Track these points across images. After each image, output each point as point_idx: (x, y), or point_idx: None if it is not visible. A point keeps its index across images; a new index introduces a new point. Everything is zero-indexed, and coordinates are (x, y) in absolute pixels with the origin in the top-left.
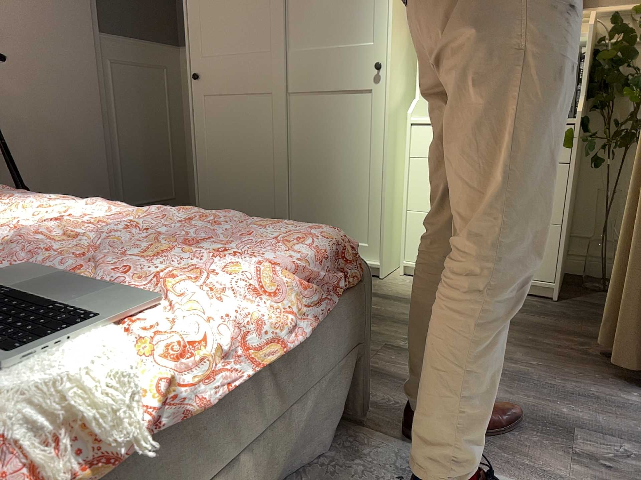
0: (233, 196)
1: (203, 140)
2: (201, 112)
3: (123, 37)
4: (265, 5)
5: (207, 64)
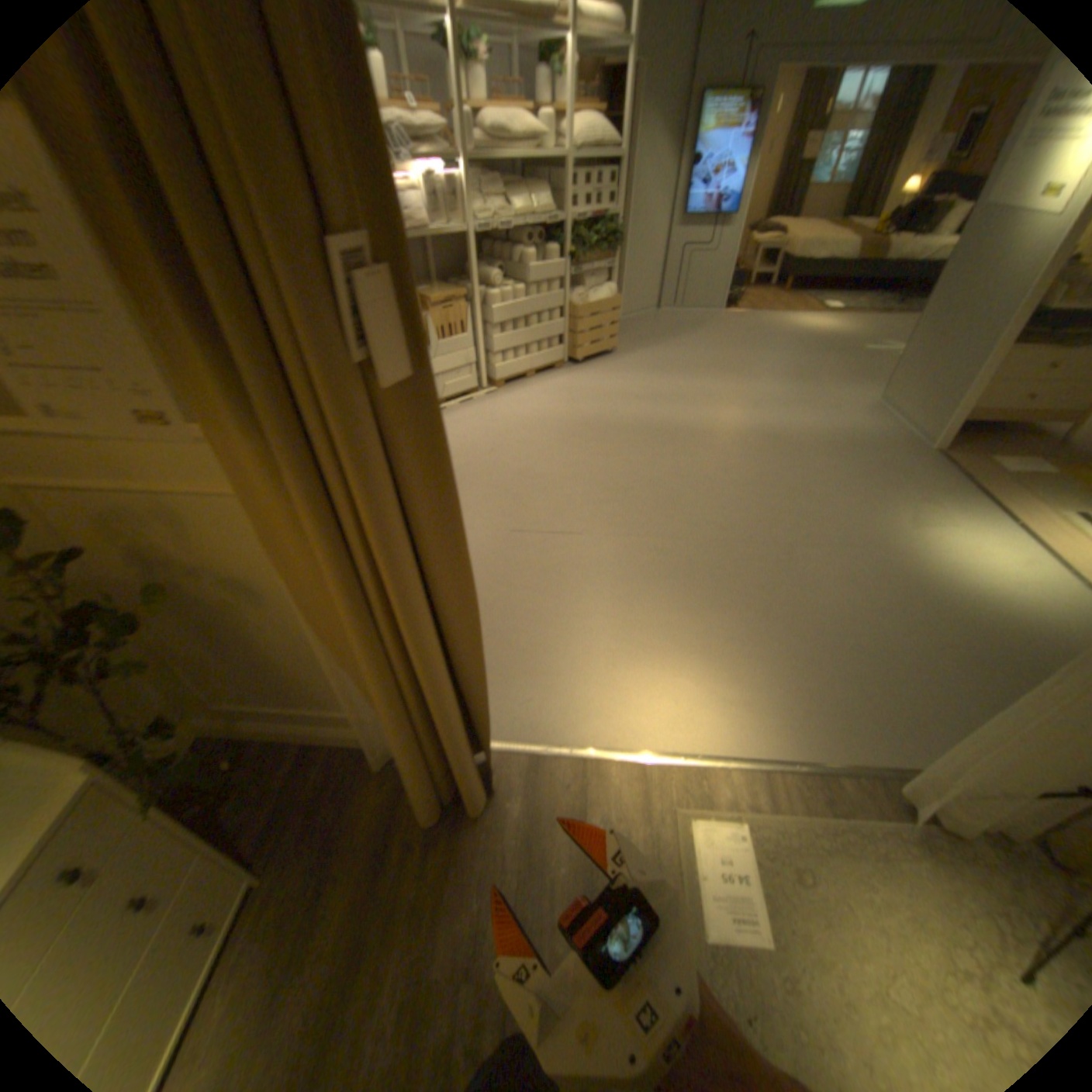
0: None
1: None
2: None
3: None
4: None
5: None
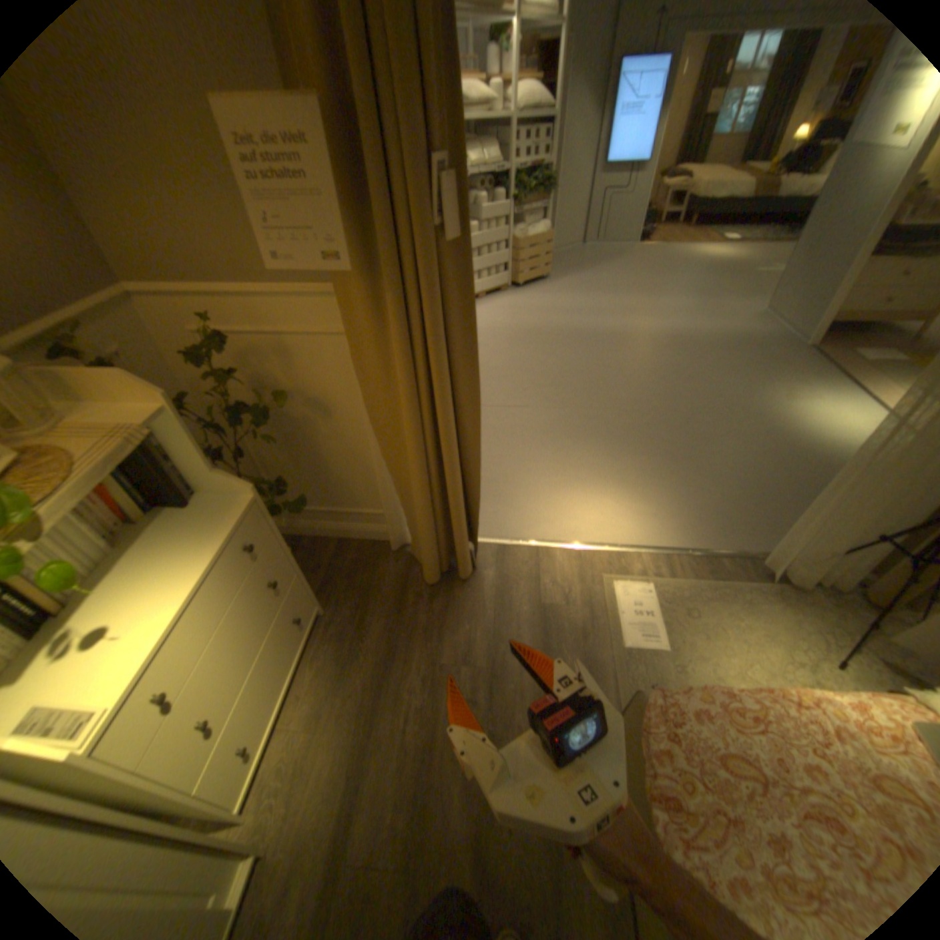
0: None
1: None
2: None
3: None
4: None
5: None
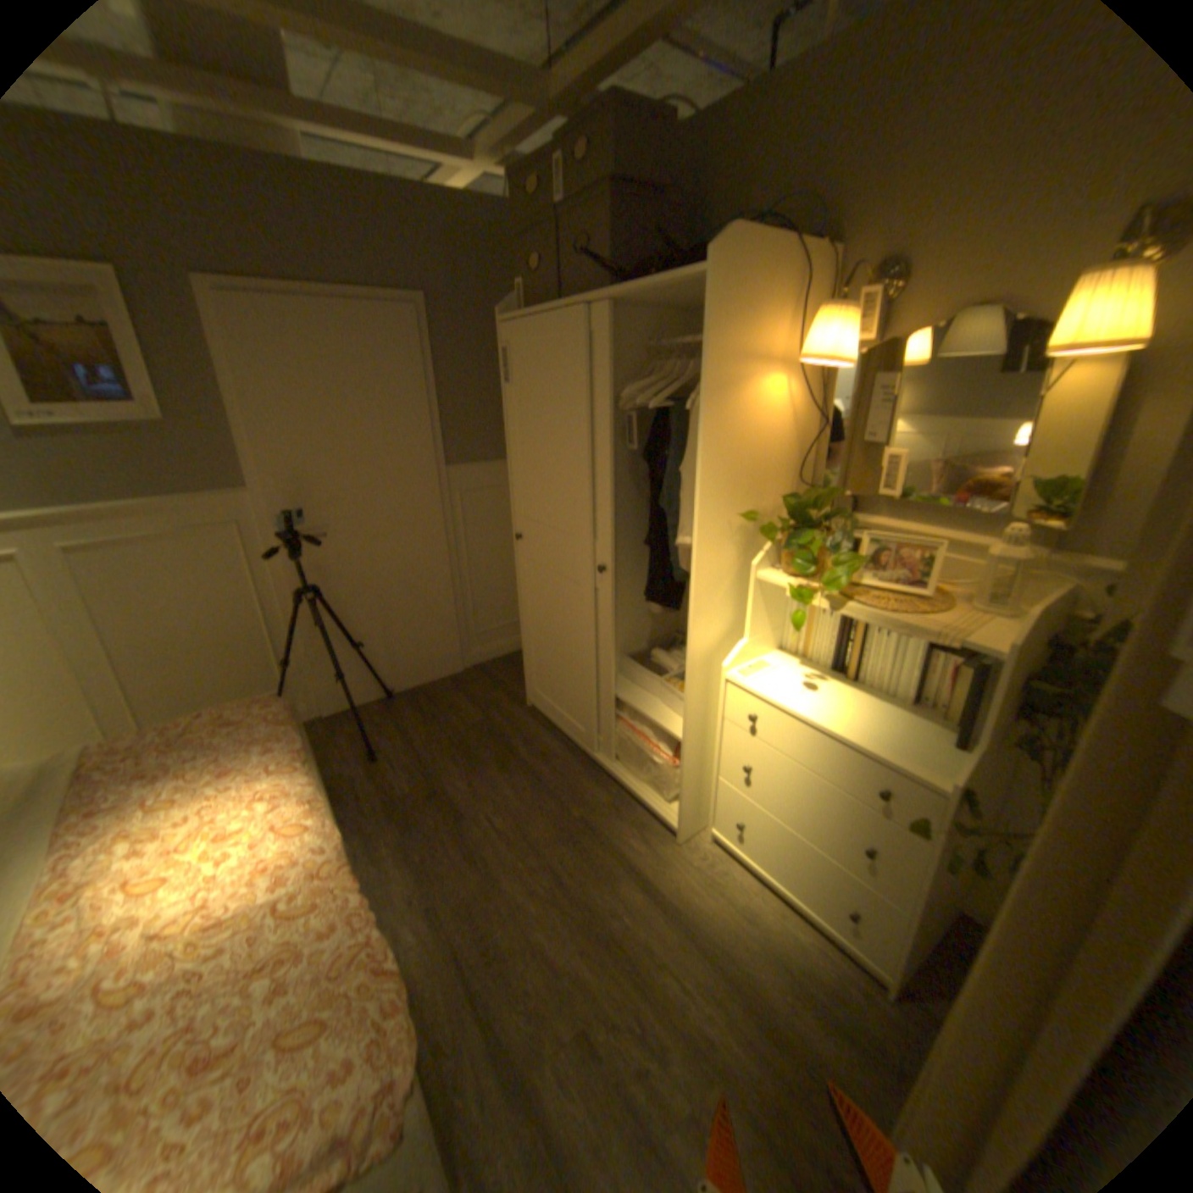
0: (552, 673)
1: (527, 603)
2: (525, 575)
3: (474, 463)
4: (574, 483)
5: (528, 527)
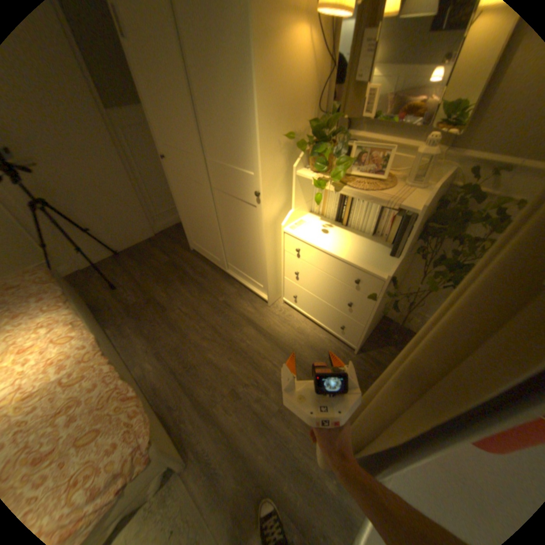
0: (198, 233)
1: (177, 197)
2: (171, 180)
3: (123, 106)
4: (184, 118)
5: (165, 150)
